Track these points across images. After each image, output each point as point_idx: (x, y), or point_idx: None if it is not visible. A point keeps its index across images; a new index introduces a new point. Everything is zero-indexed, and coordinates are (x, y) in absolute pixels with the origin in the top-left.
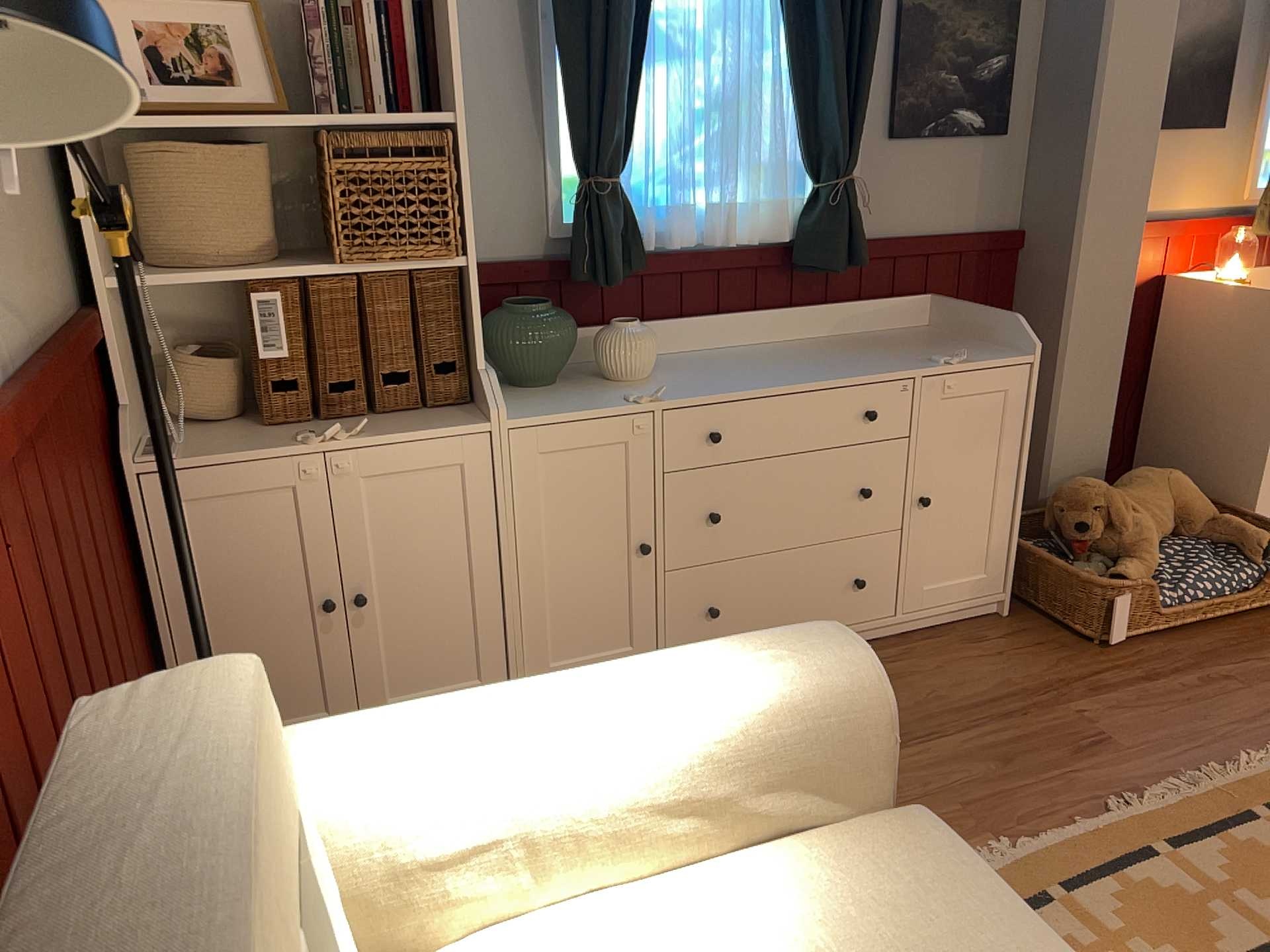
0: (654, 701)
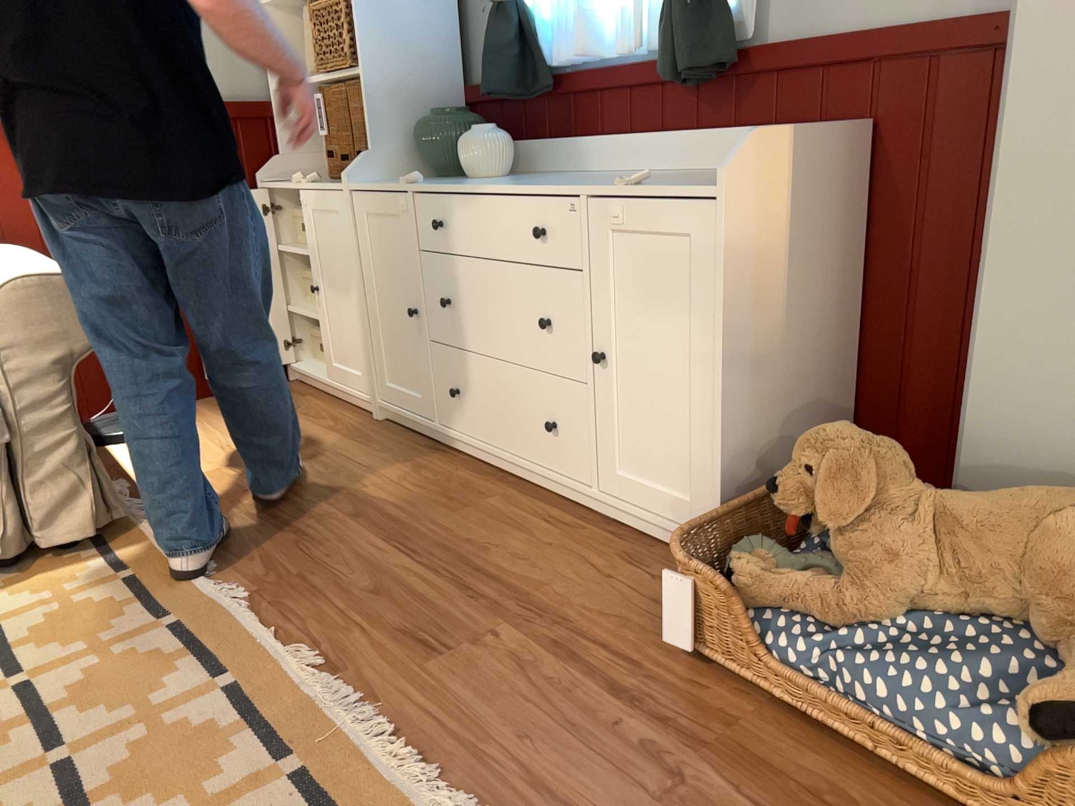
0: None
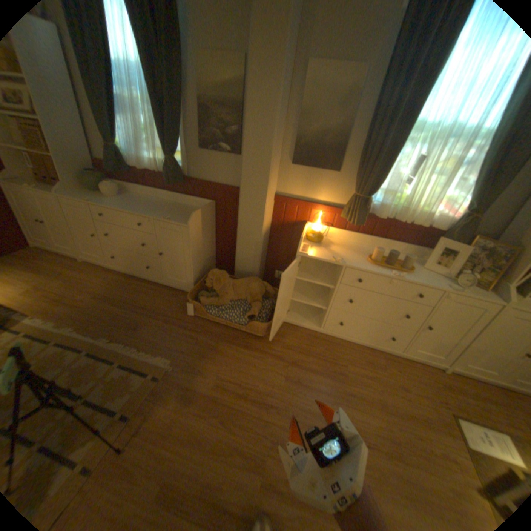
0: None
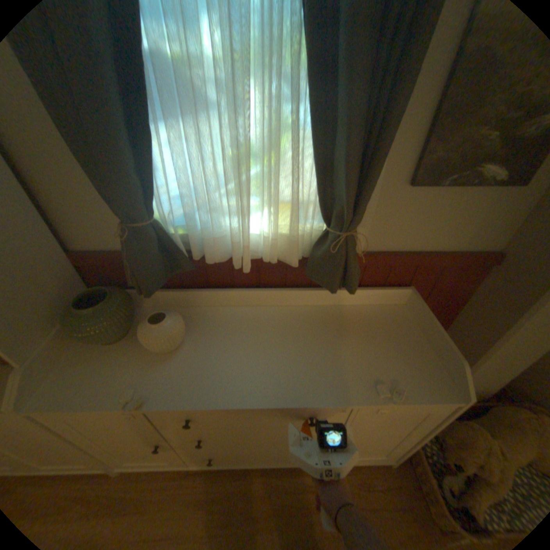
0: None
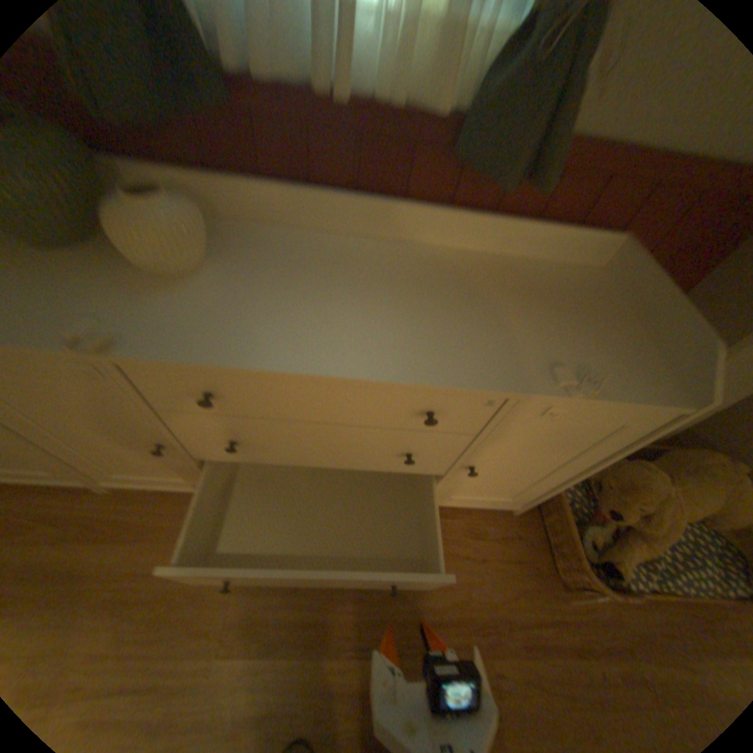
0: None
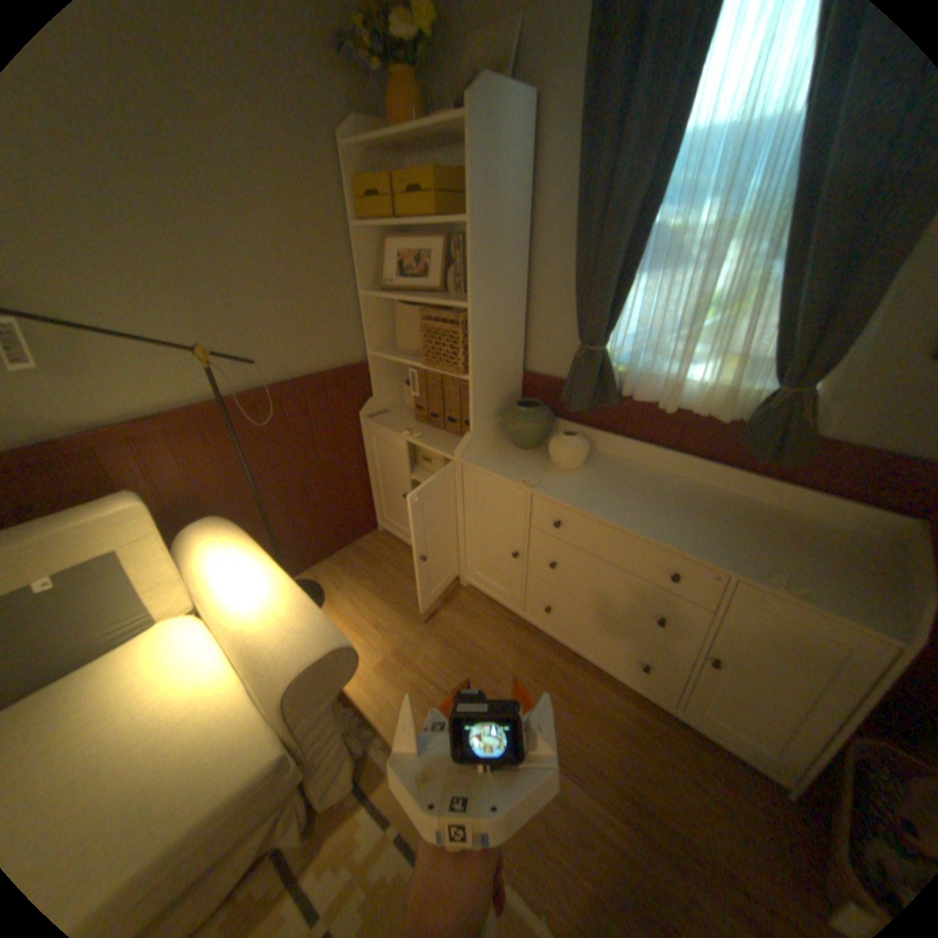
0: (246, 607)
